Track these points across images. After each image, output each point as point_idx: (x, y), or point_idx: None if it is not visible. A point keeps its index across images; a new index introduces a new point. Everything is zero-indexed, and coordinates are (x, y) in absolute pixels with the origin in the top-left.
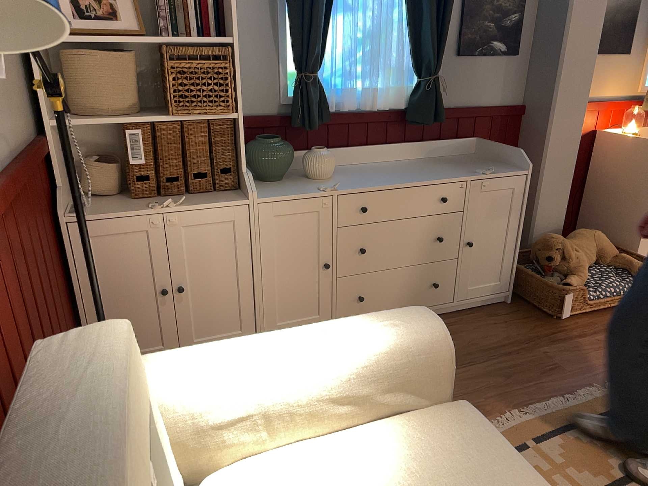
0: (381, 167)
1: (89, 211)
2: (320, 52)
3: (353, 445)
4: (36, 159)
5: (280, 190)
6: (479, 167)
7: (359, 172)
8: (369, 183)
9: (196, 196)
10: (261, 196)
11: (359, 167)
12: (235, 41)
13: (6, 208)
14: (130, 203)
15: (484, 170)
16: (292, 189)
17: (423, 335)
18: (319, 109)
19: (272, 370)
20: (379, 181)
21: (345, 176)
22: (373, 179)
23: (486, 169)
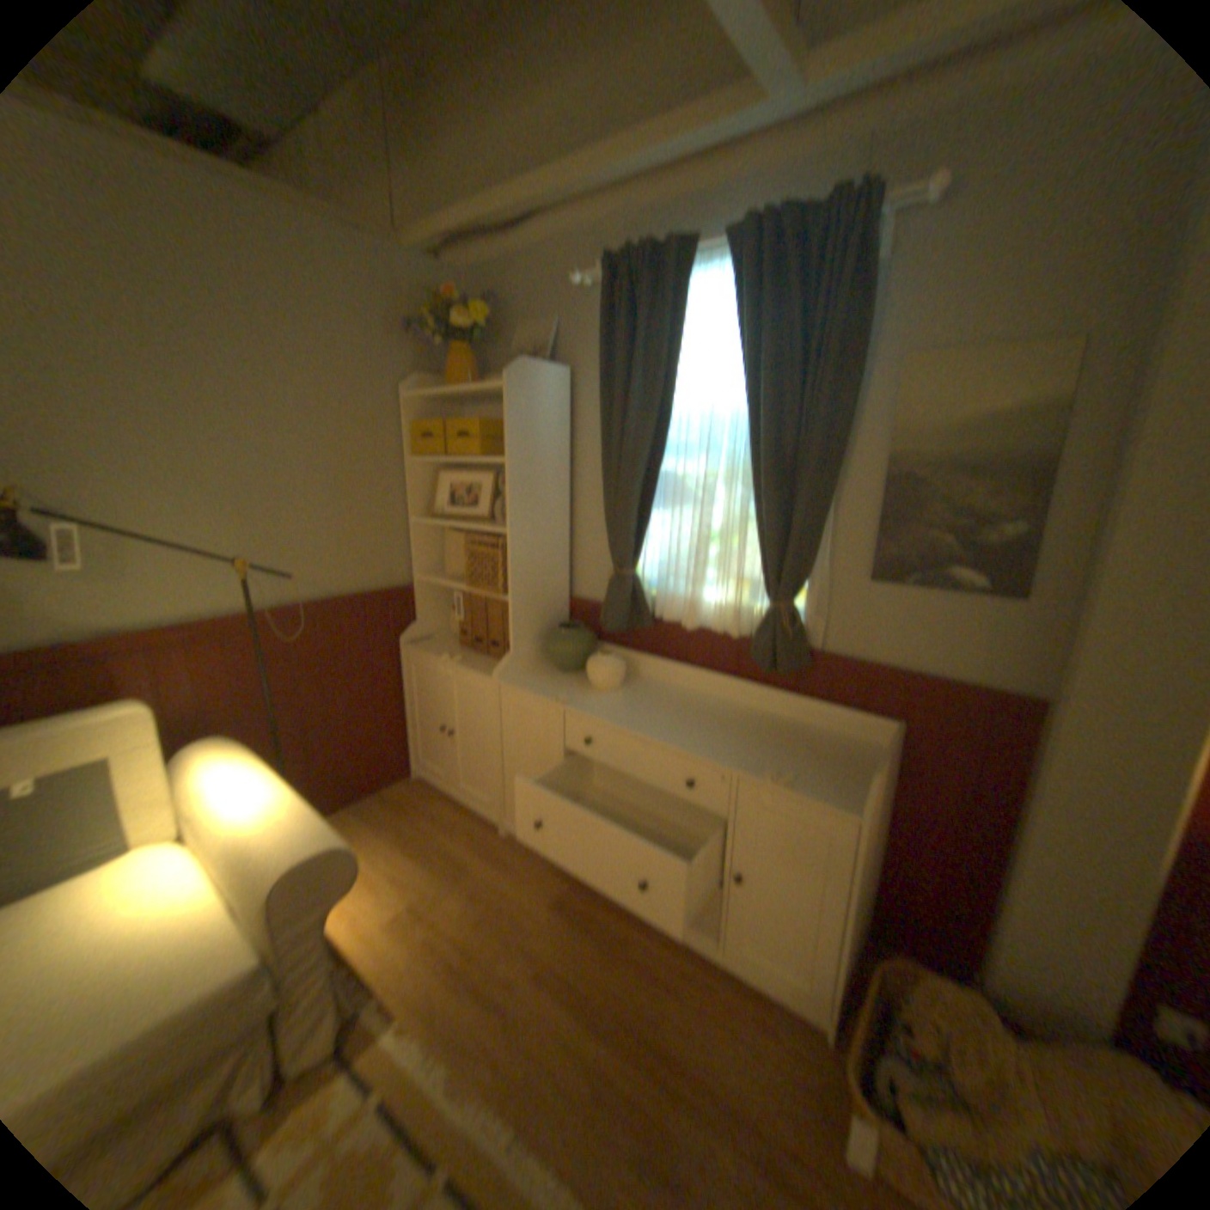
0: (694, 706)
1: (421, 646)
2: (630, 550)
3: (187, 906)
4: (366, 601)
5: (537, 684)
6: (805, 770)
7: (653, 700)
8: (612, 716)
9: (487, 662)
10: (511, 682)
11: (677, 695)
12: (510, 534)
13: (280, 628)
14: (450, 650)
15: (774, 776)
16: (547, 687)
17: (269, 867)
18: (630, 612)
19: (212, 806)
20: (624, 719)
21: (623, 698)
22: (632, 714)
23: (800, 778)
